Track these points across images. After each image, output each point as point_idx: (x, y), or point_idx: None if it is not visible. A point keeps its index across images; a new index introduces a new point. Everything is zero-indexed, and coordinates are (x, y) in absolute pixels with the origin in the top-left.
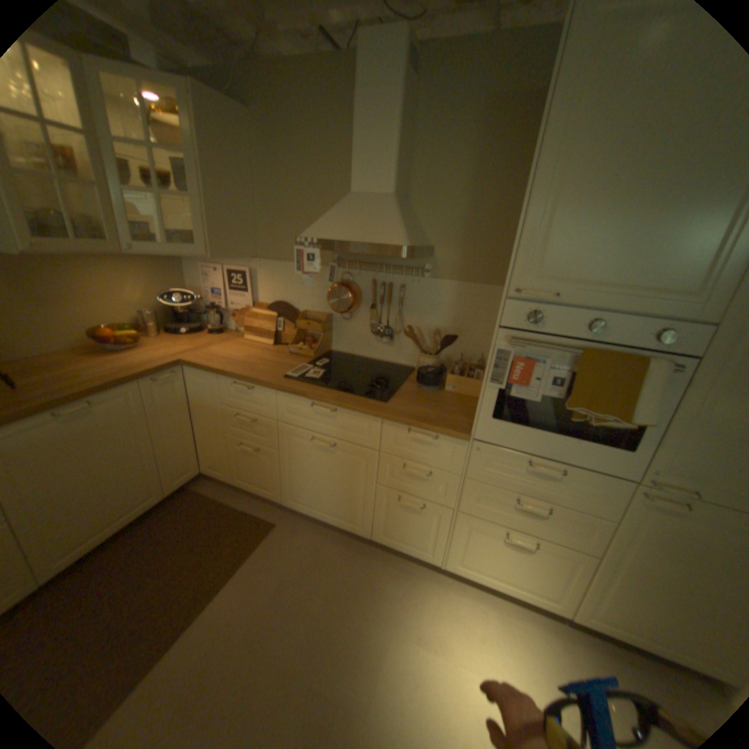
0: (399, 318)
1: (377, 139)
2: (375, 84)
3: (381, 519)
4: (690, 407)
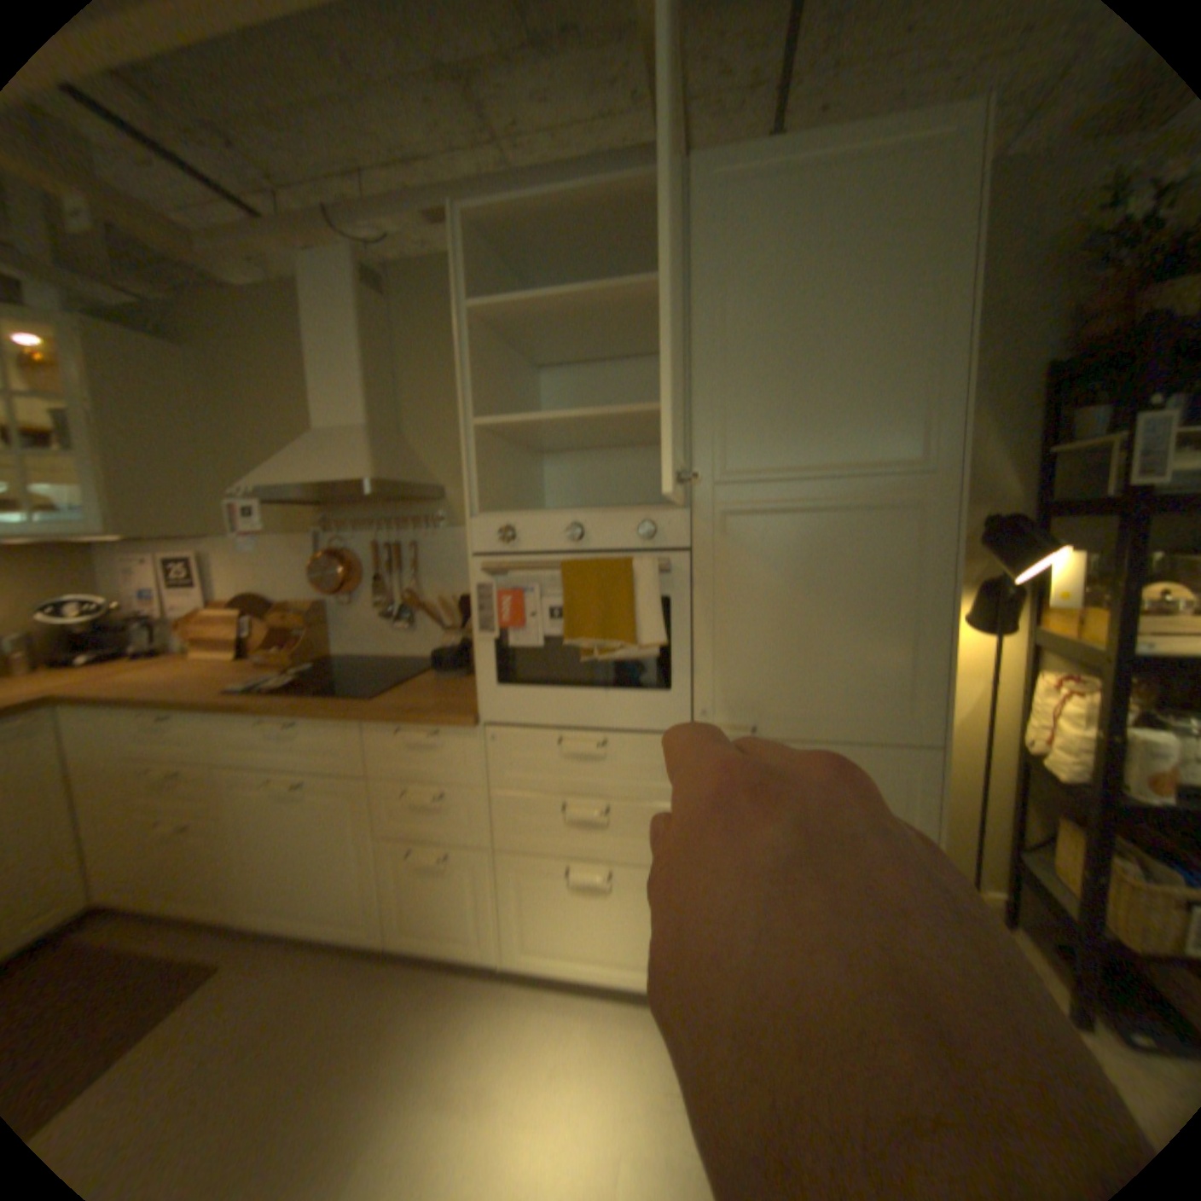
0: (419, 587)
1: (335, 362)
2: (324, 304)
3: (394, 900)
4: (702, 611)
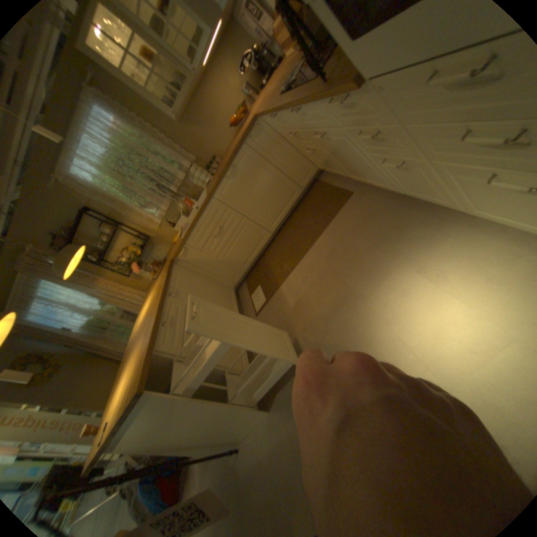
0: None
1: None
2: None
3: (395, 177)
4: None
